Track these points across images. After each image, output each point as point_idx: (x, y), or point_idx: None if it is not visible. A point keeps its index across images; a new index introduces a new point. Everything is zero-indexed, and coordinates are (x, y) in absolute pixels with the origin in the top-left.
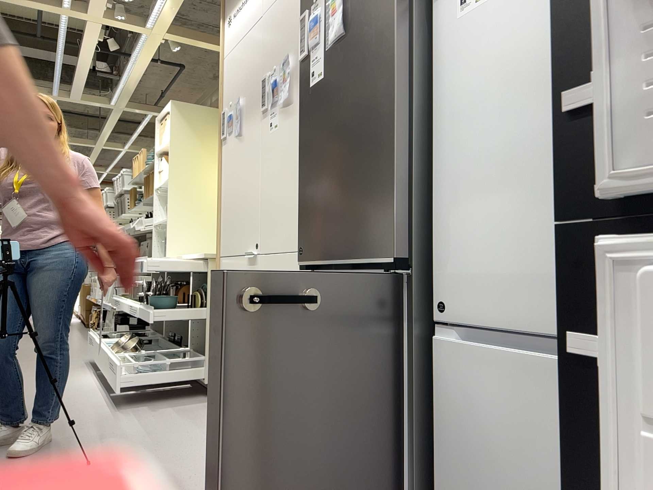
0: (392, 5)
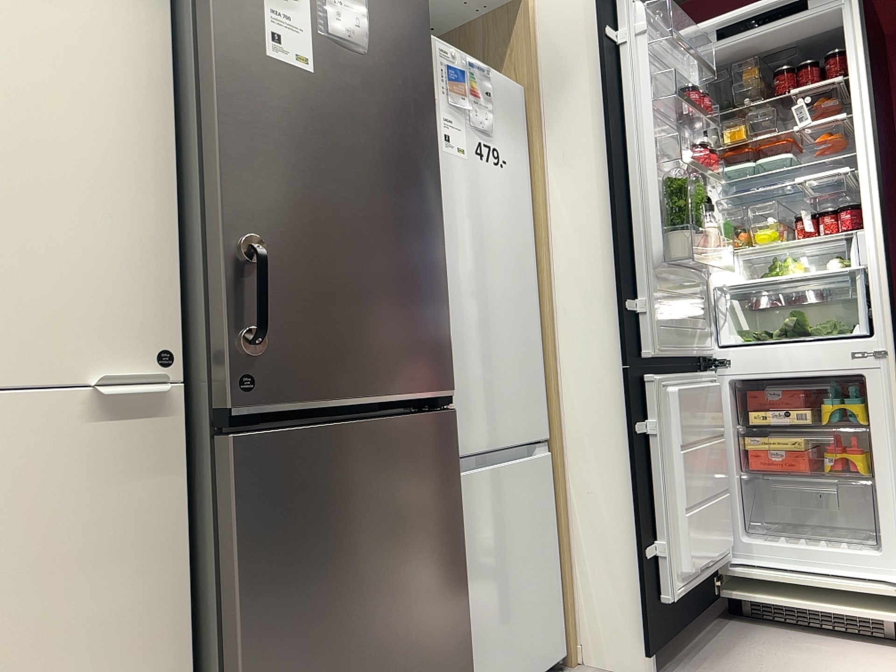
0: (430, 90)
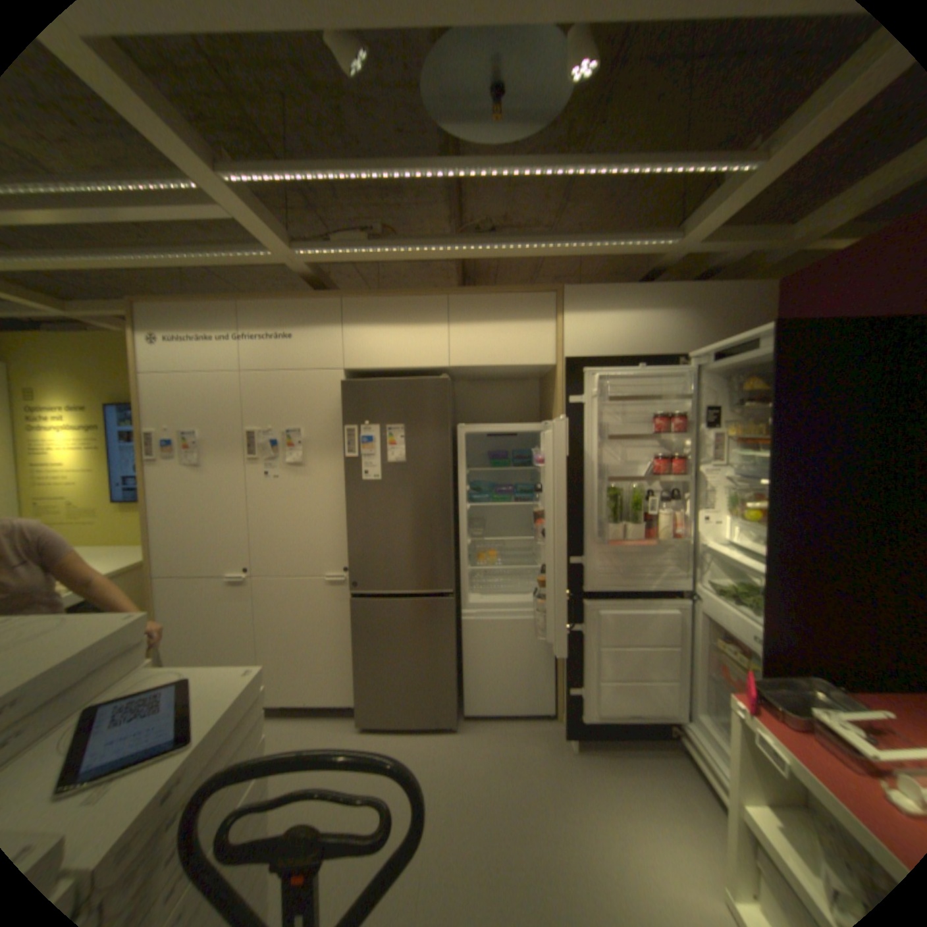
0: (446, 464)
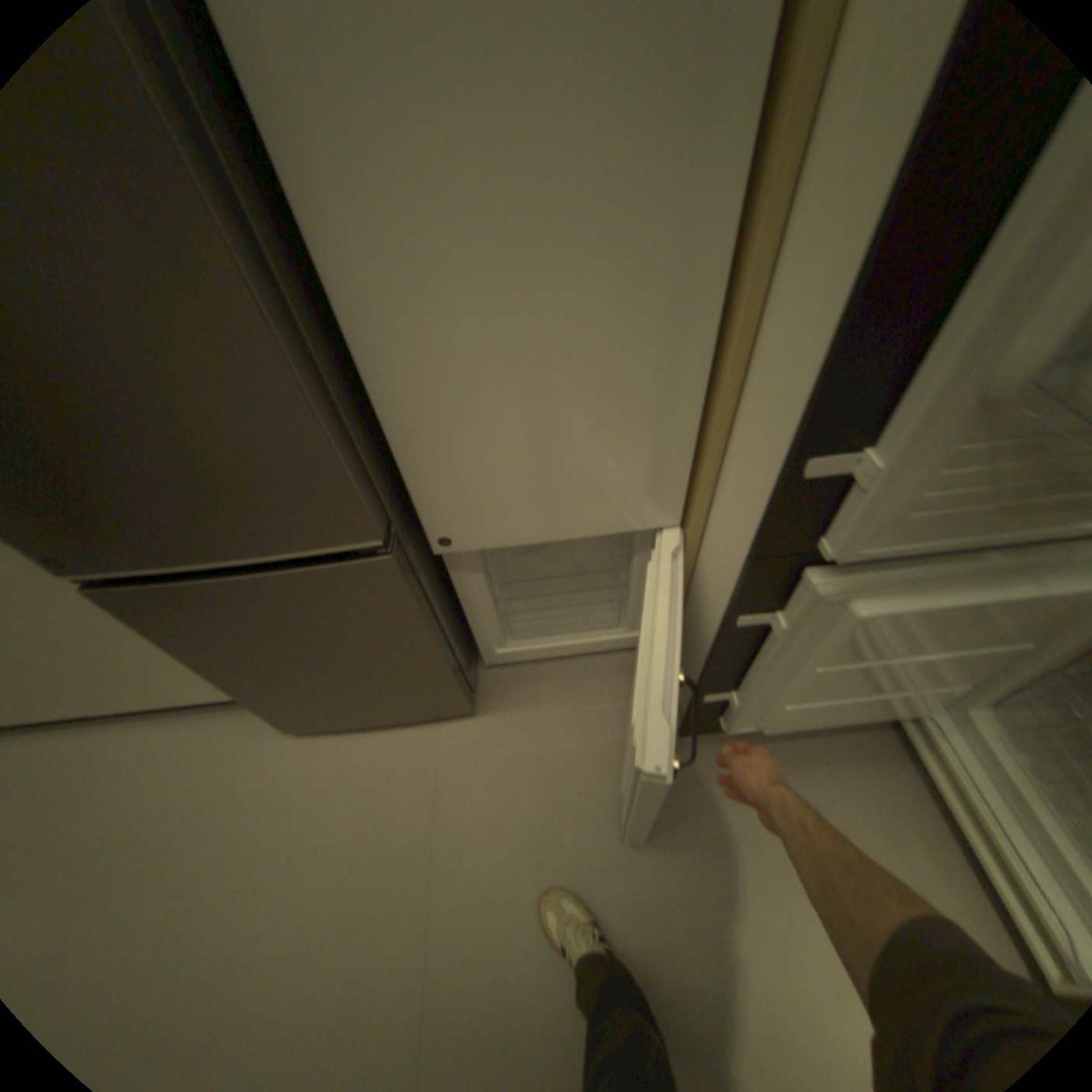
0: None
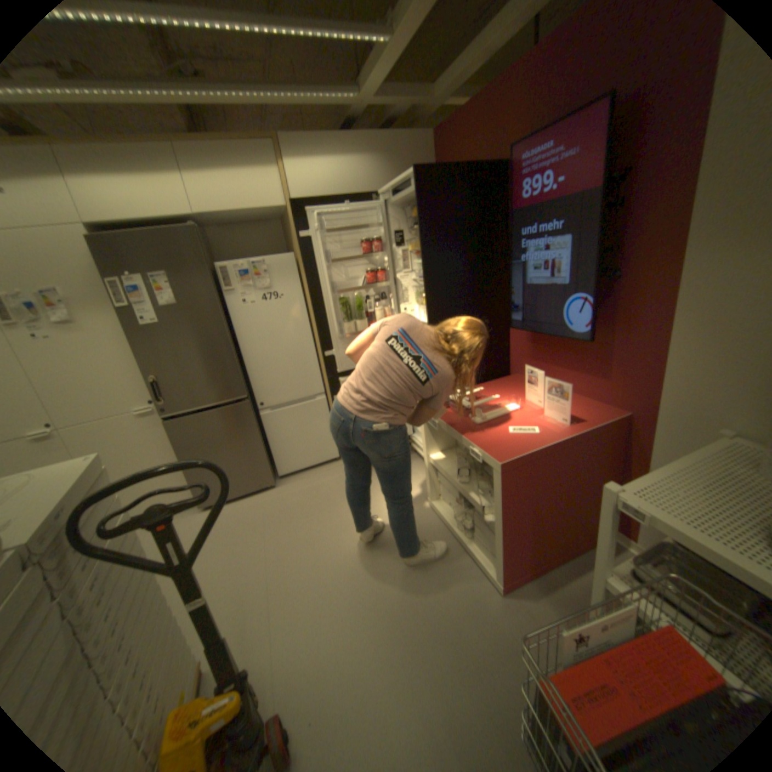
0: (214, 300)
